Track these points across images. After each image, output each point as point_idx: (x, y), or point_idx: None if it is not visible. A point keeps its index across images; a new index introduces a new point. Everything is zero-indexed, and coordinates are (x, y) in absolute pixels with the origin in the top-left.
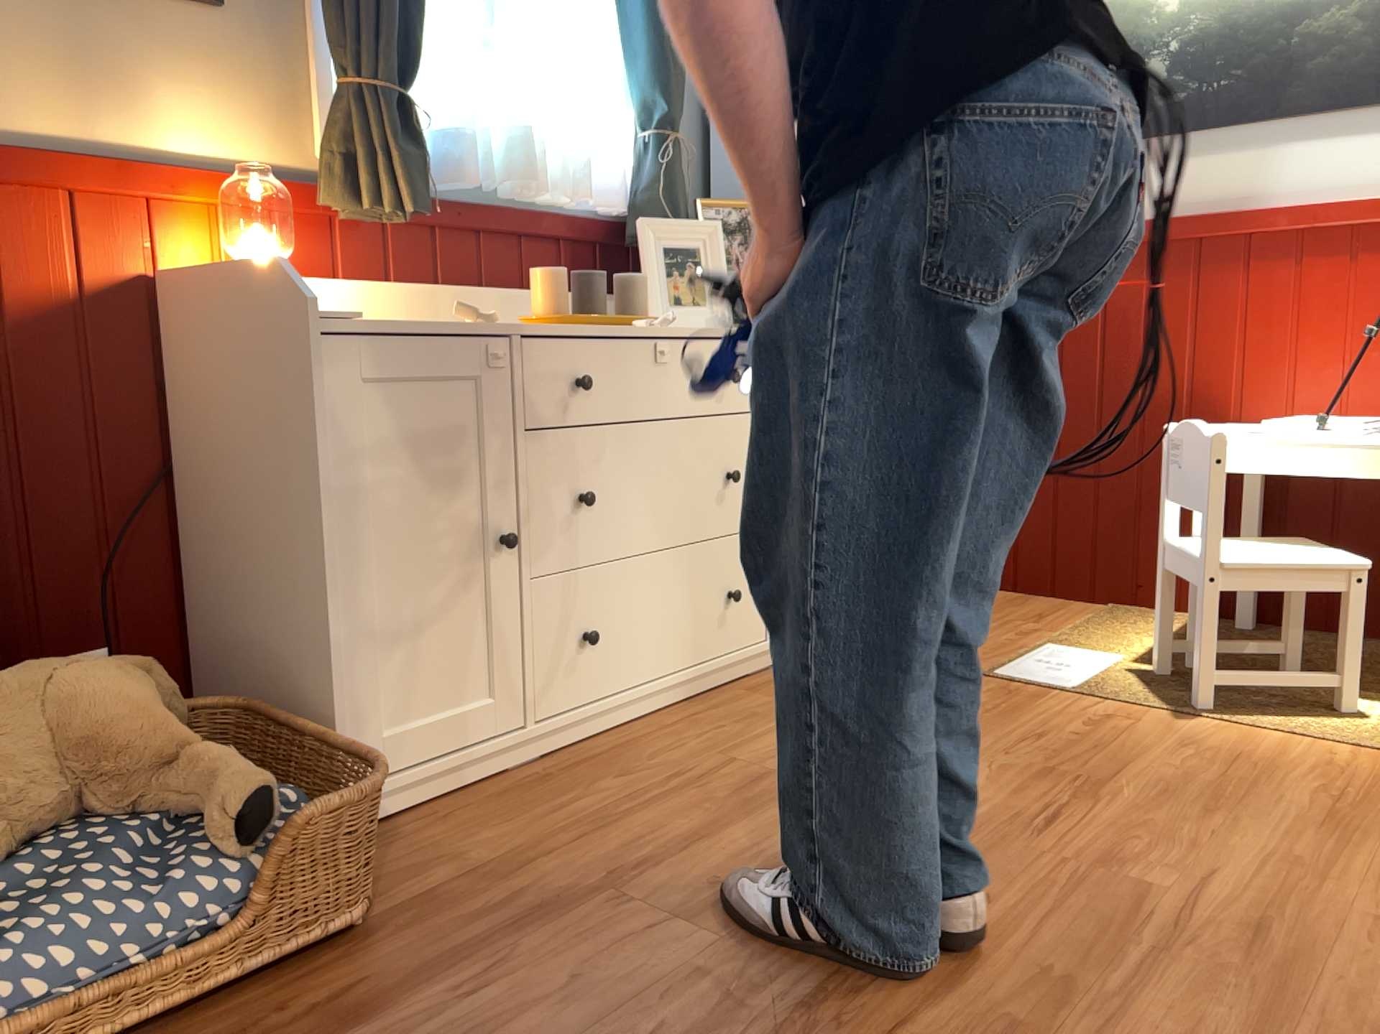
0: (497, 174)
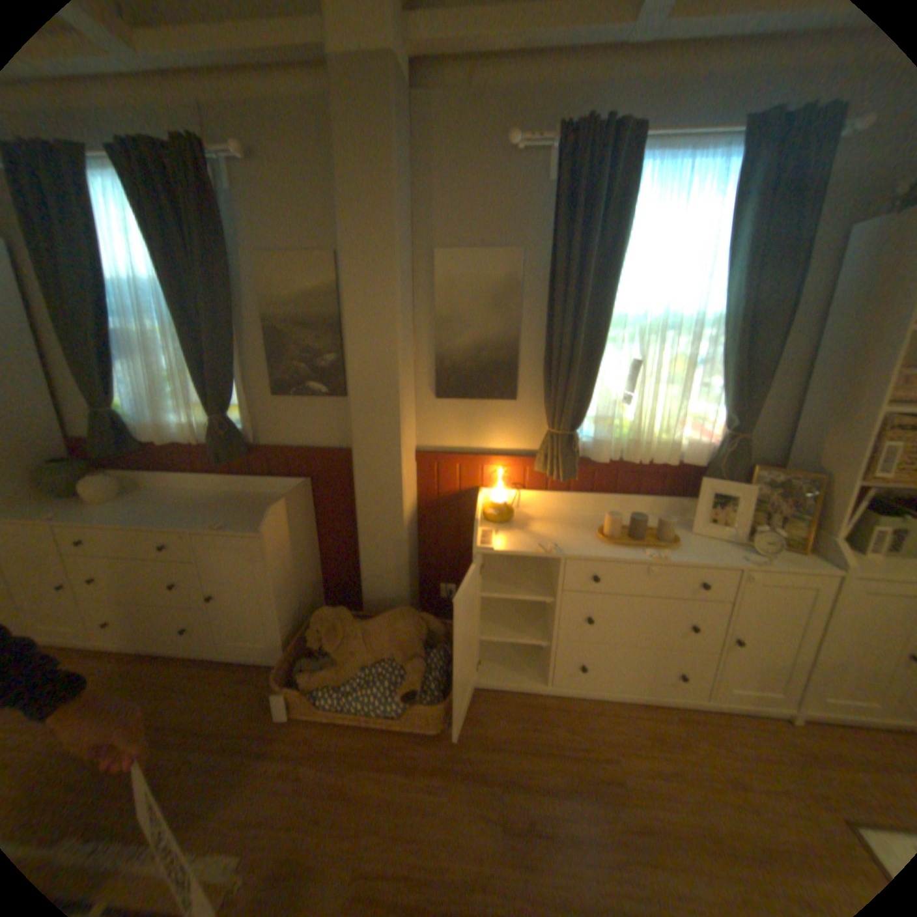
0: (624, 453)
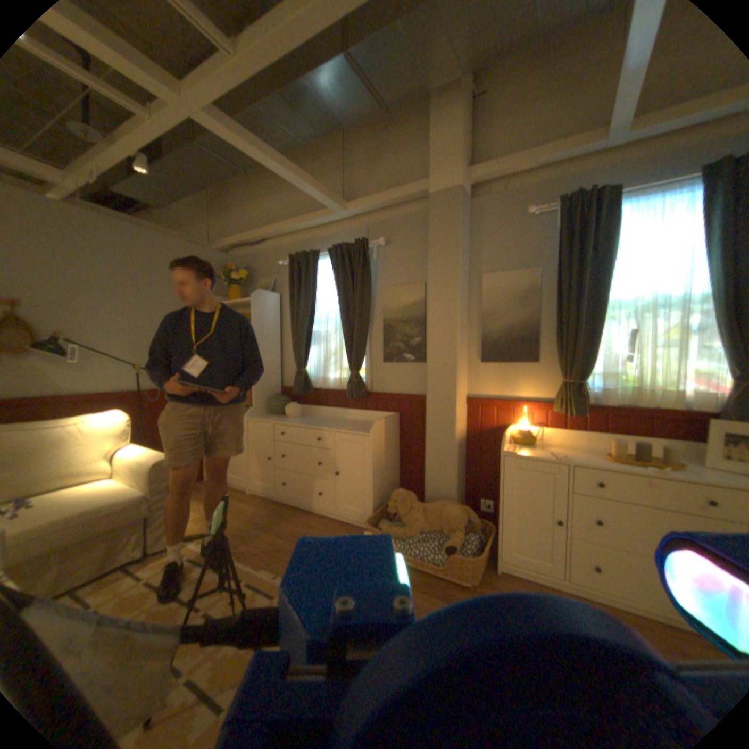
0: (632, 400)
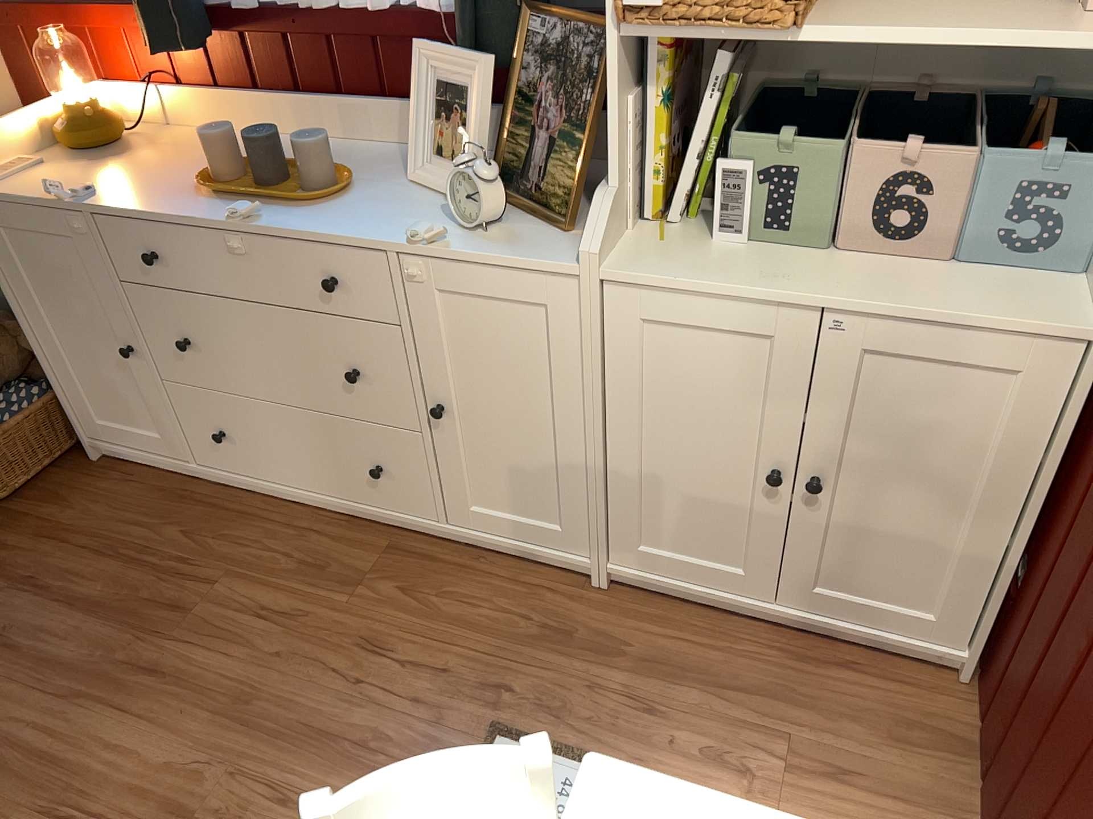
0: None
